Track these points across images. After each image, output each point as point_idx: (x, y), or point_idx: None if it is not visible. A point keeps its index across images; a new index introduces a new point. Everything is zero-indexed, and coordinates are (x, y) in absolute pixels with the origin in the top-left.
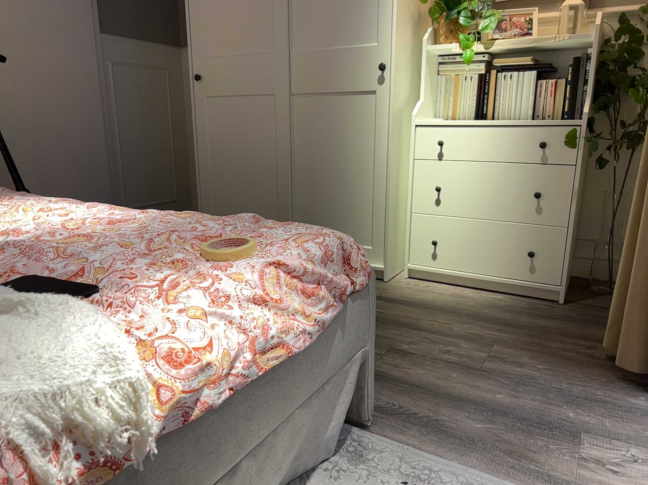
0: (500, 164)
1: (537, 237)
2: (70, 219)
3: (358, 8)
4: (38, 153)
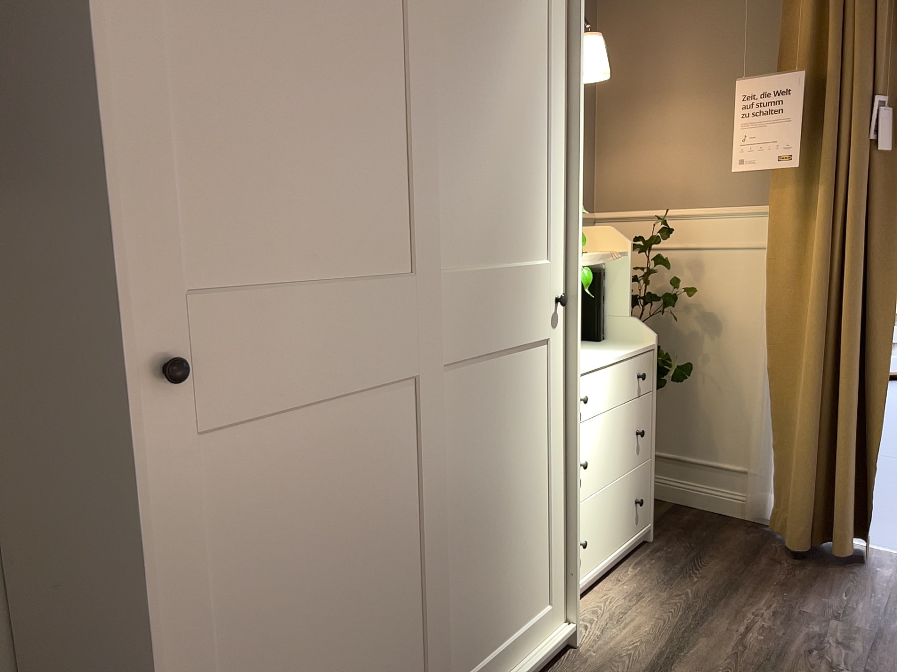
0: (618, 408)
1: (639, 481)
2: None
3: (529, 196)
4: None
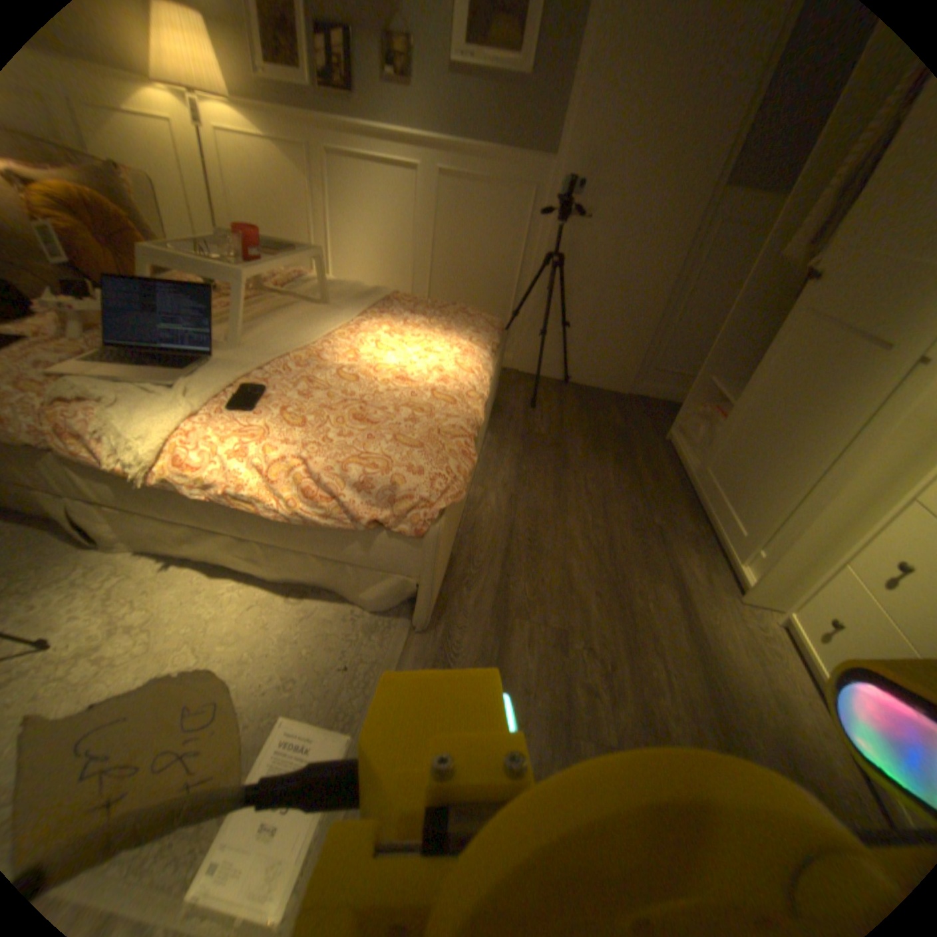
0: None
1: None
2: (420, 360)
3: None
4: (597, 295)
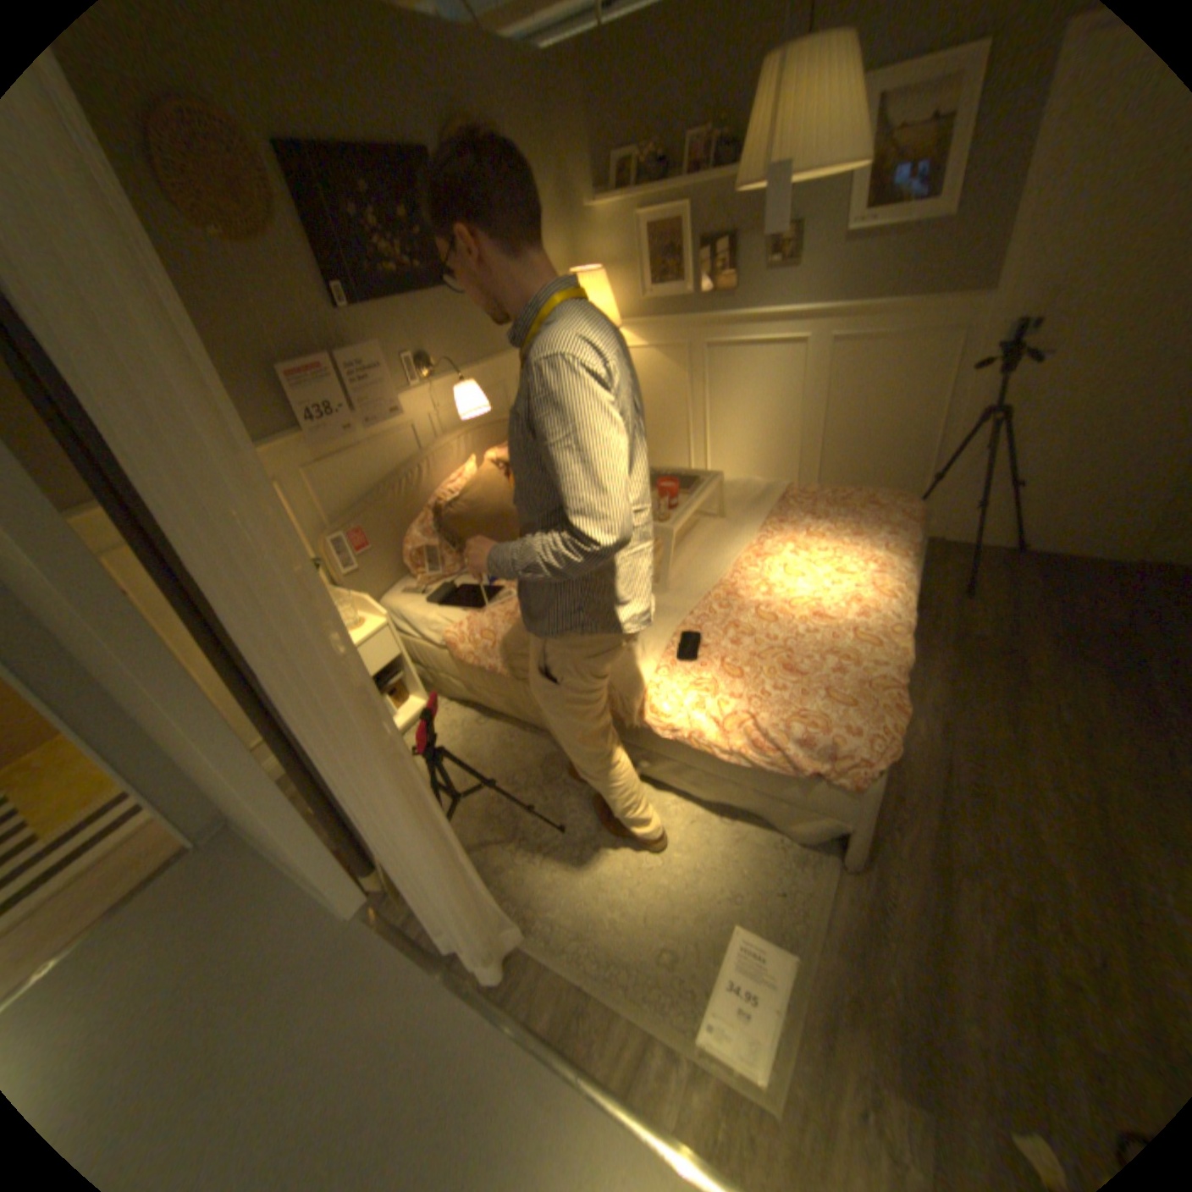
0: None
1: None
2: (835, 588)
3: None
4: (1071, 441)
